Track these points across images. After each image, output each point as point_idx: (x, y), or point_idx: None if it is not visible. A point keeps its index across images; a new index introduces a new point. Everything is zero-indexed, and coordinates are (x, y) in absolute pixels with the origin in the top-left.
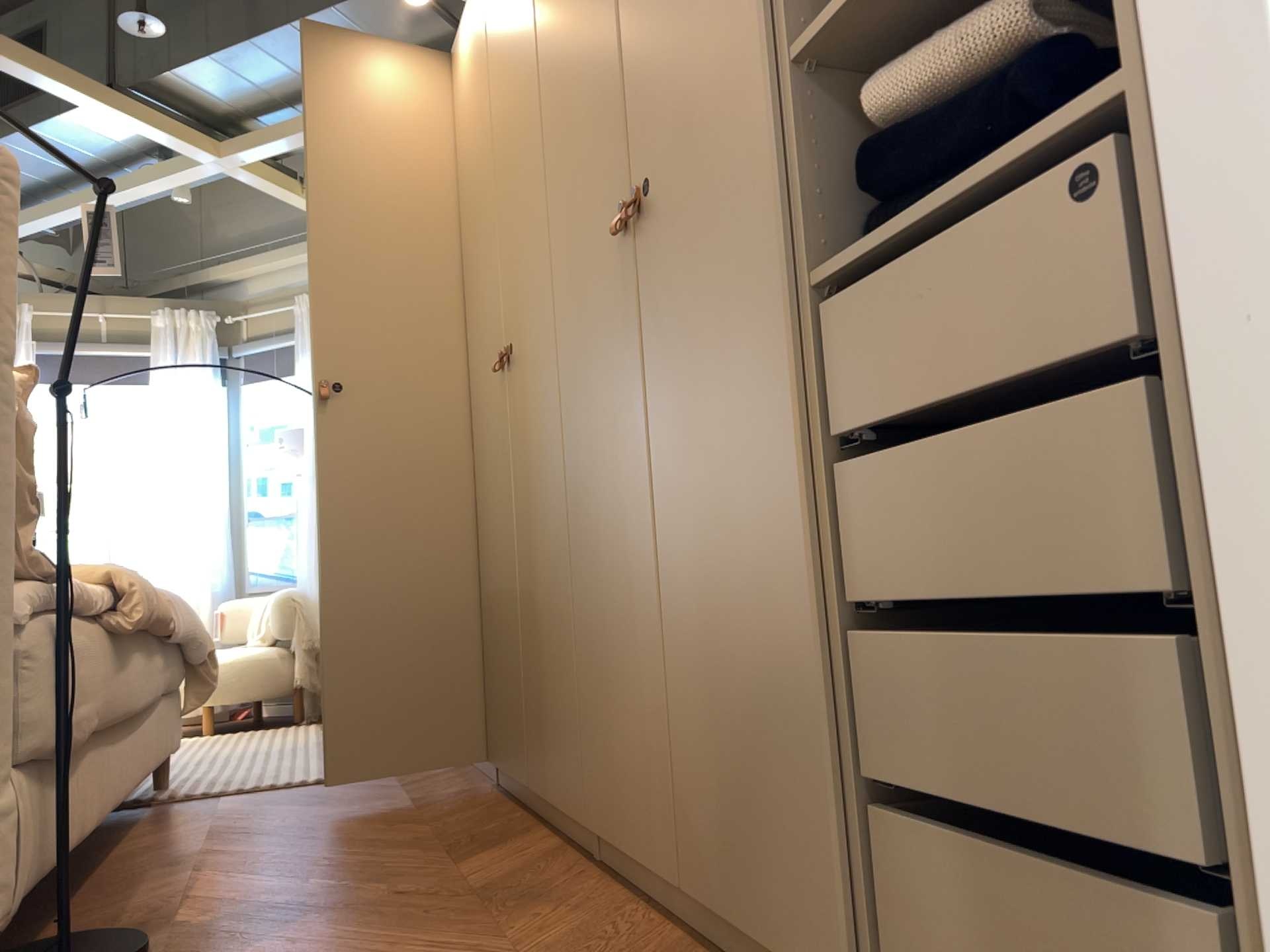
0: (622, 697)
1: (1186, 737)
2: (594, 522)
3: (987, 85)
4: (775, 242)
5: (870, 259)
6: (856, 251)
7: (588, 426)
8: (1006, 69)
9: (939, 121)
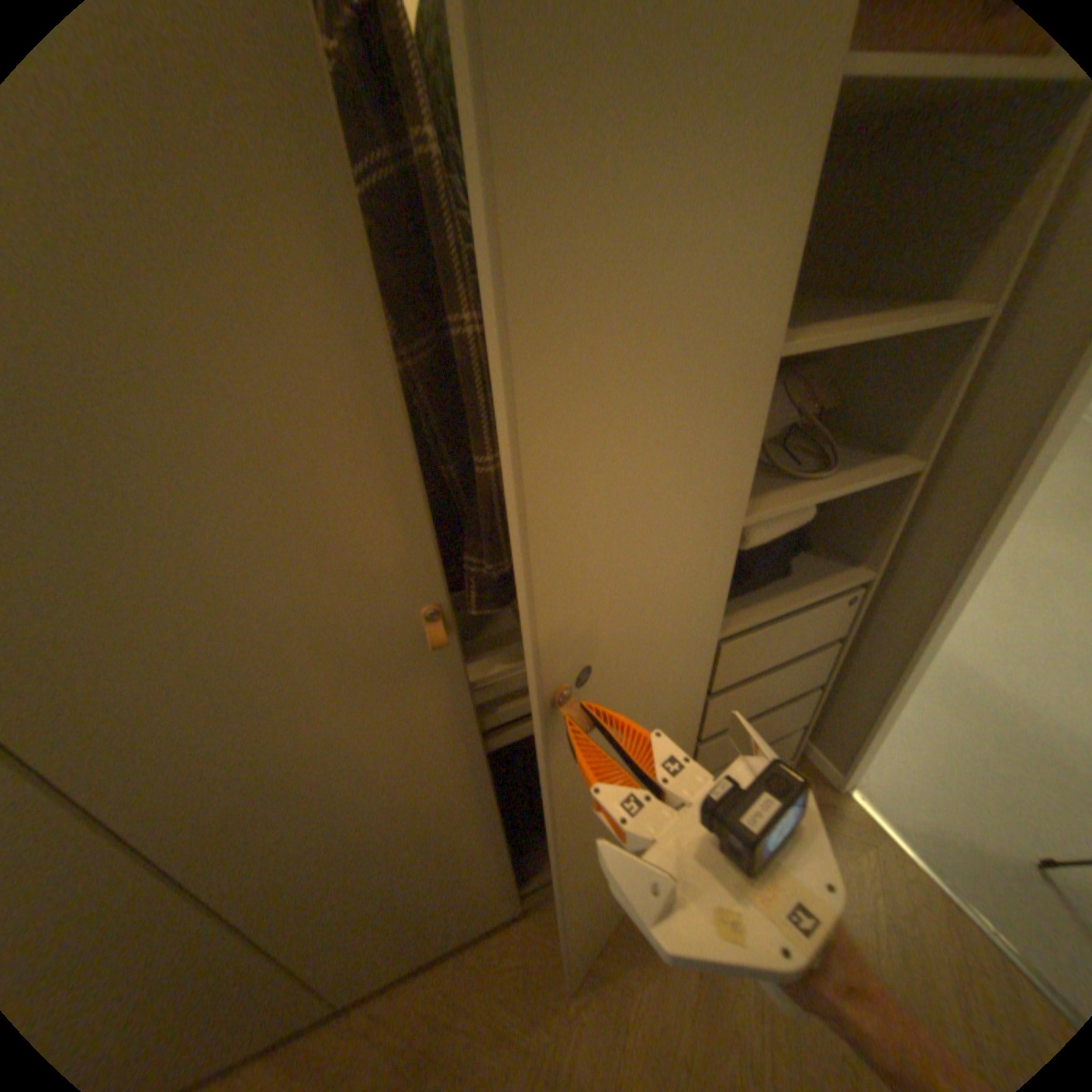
0: (424, 923)
1: (825, 709)
2: (331, 882)
3: (797, 532)
4: (723, 628)
5: (776, 626)
6: (755, 618)
7: (290, 832)
8: (806, 527)
9: (784, 549)
